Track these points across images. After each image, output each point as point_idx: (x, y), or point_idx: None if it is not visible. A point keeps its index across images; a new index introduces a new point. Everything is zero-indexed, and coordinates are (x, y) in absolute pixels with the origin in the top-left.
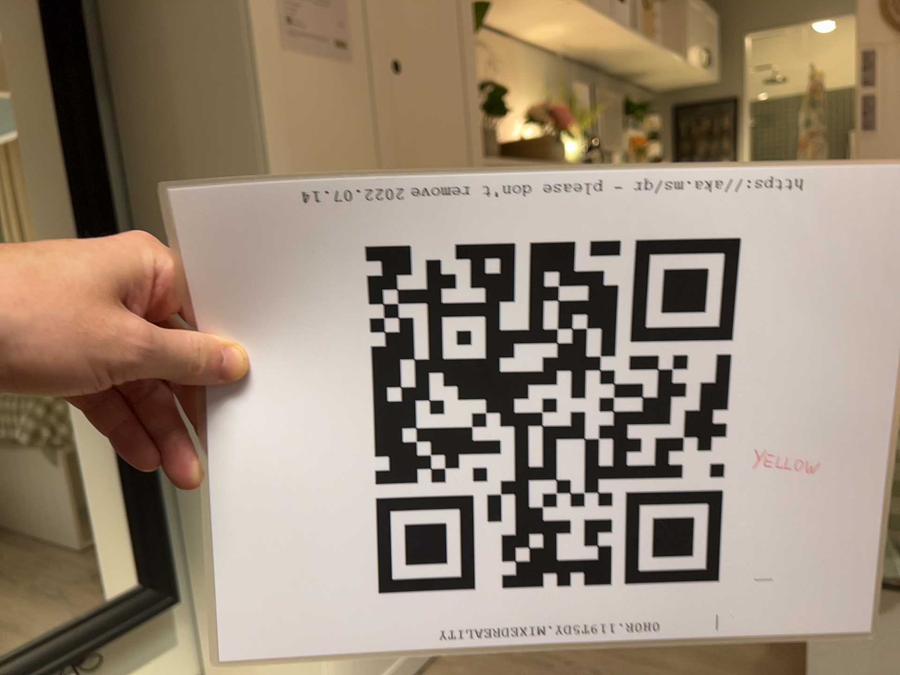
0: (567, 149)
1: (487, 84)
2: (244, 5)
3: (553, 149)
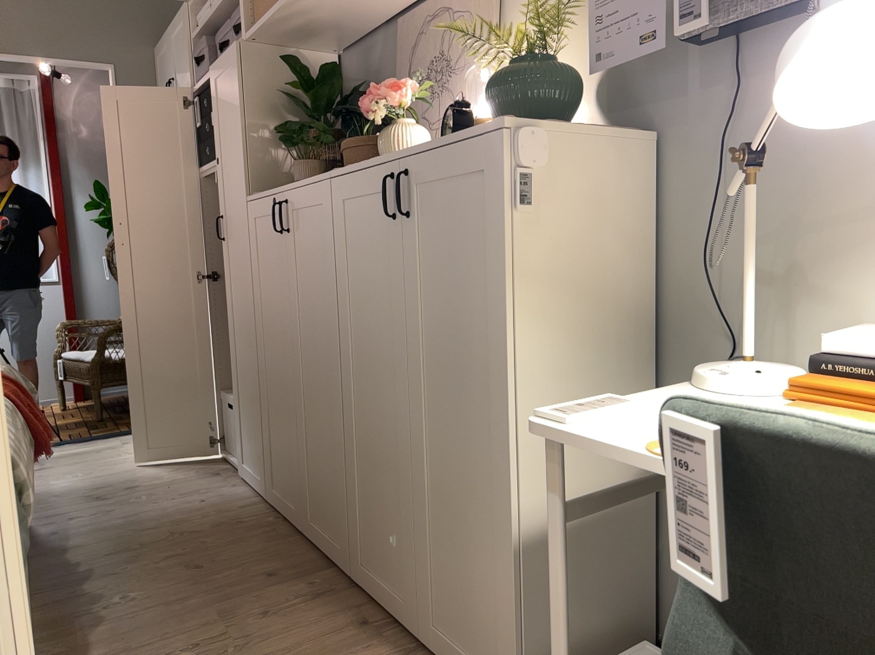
0: (391, 140)
1: (280, 128)
2: (192, 165)
3: (379, 145)
